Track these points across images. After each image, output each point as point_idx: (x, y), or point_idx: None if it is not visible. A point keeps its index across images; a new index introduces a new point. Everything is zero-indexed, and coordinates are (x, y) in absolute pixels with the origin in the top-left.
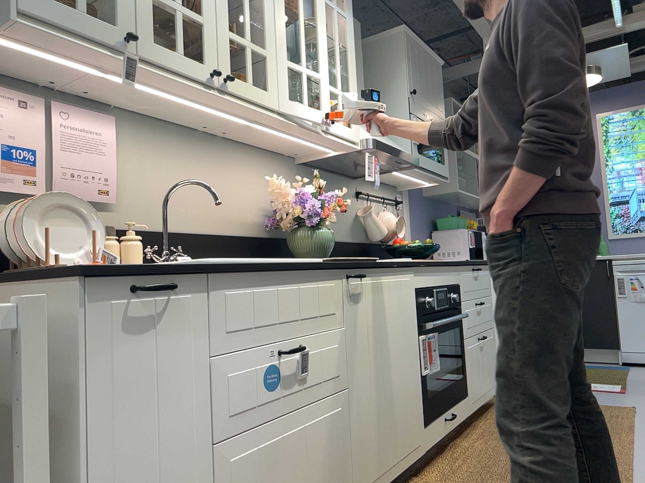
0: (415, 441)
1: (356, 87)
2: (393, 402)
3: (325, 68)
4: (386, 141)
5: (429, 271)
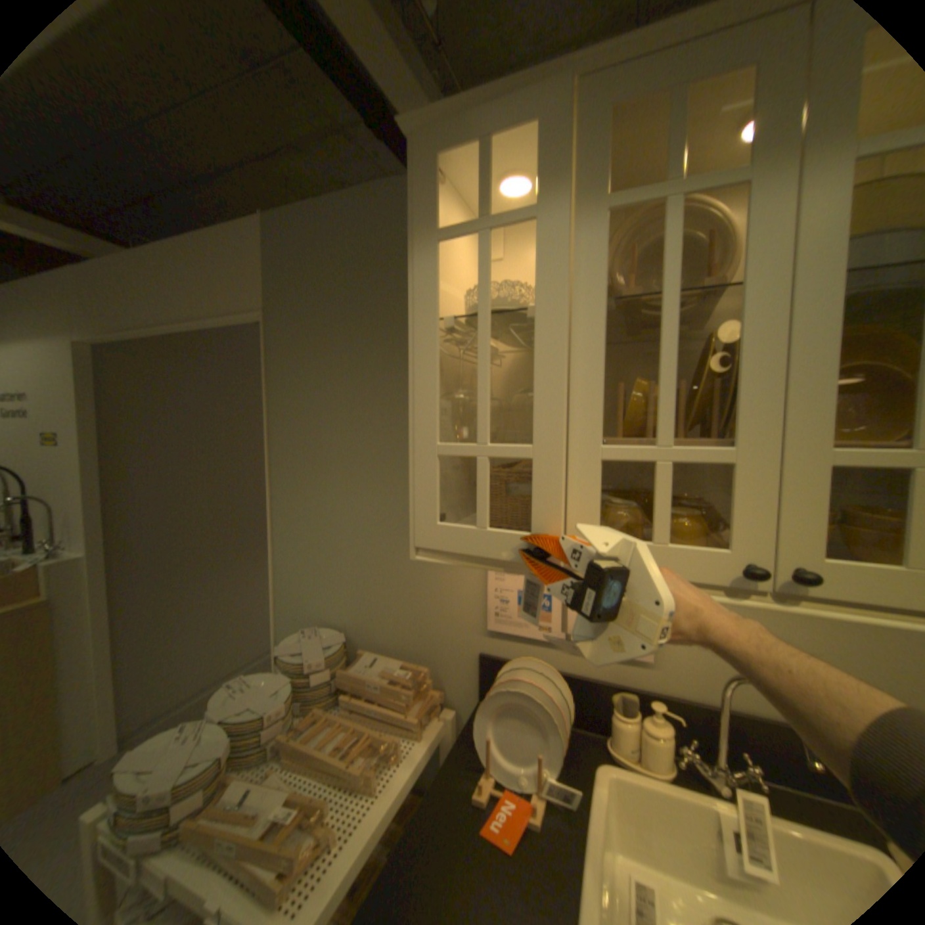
0: None
1: None
2: None
3: None
4: None
5: None
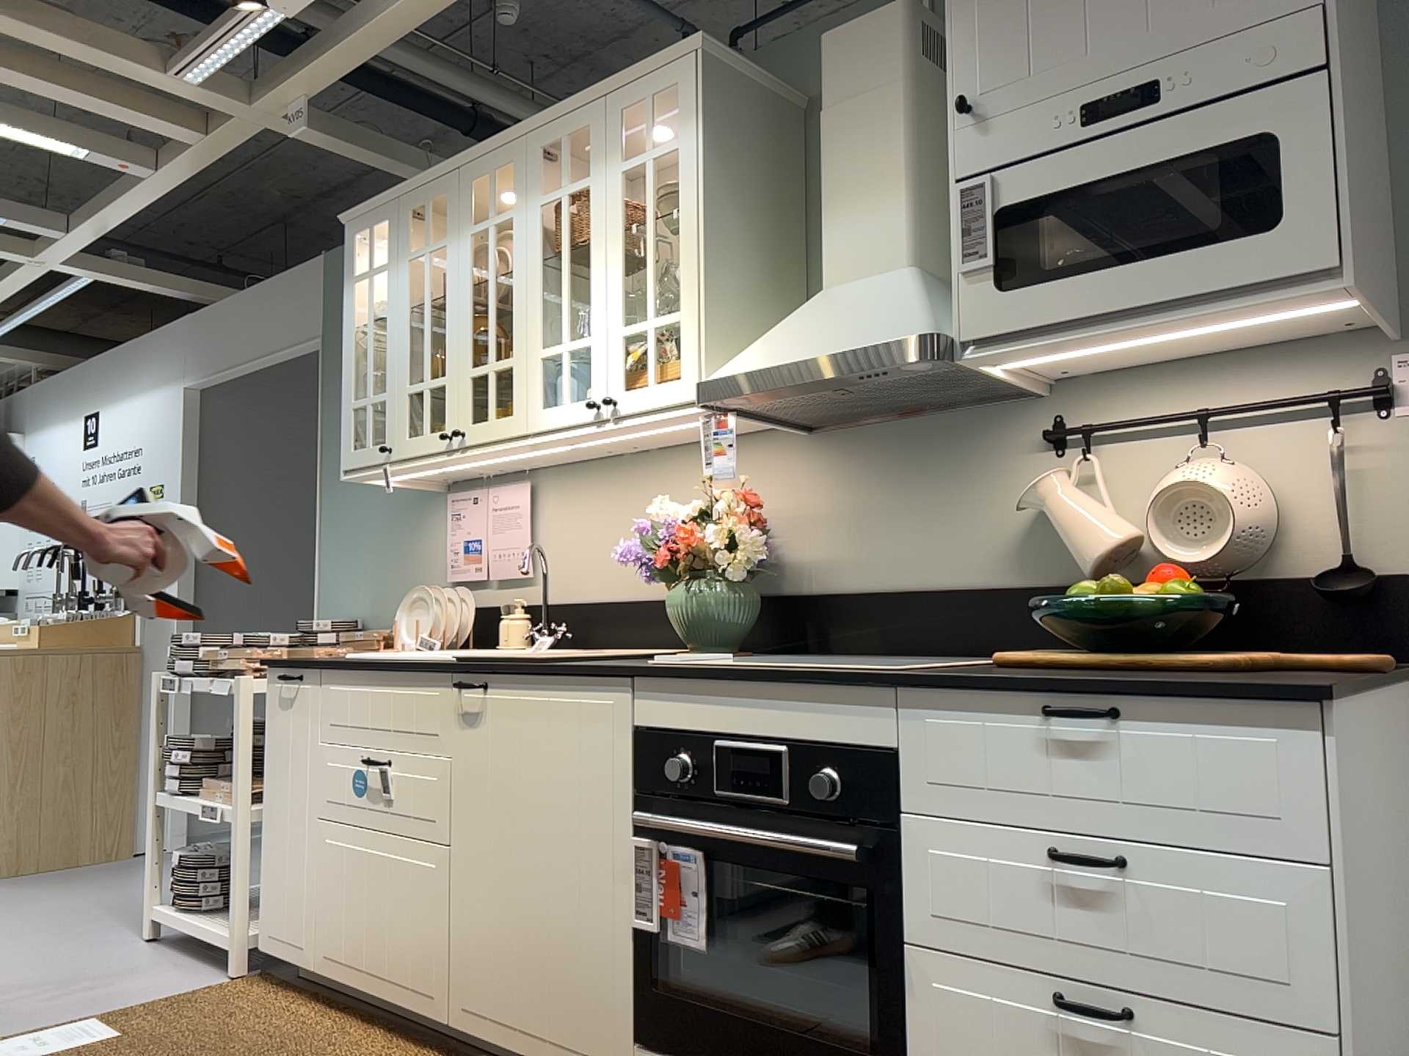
0: (595, 1045)
1: (700, 275)
2: (537, 925)
3: (615, 301)
4: (793, 348)
5: (699, 691)
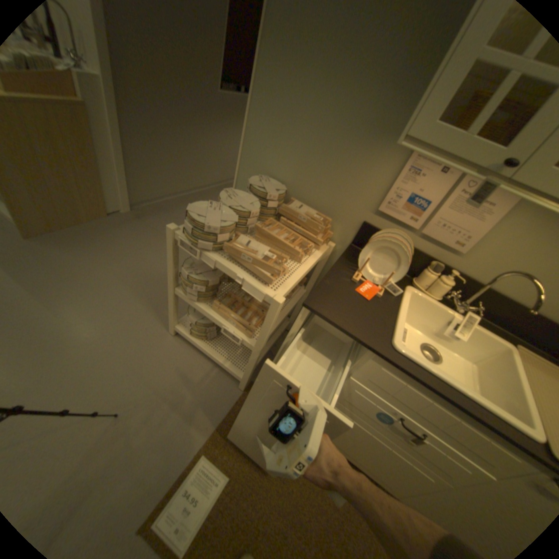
0: None
1: None
2: None
3: None
4: None
5: None
